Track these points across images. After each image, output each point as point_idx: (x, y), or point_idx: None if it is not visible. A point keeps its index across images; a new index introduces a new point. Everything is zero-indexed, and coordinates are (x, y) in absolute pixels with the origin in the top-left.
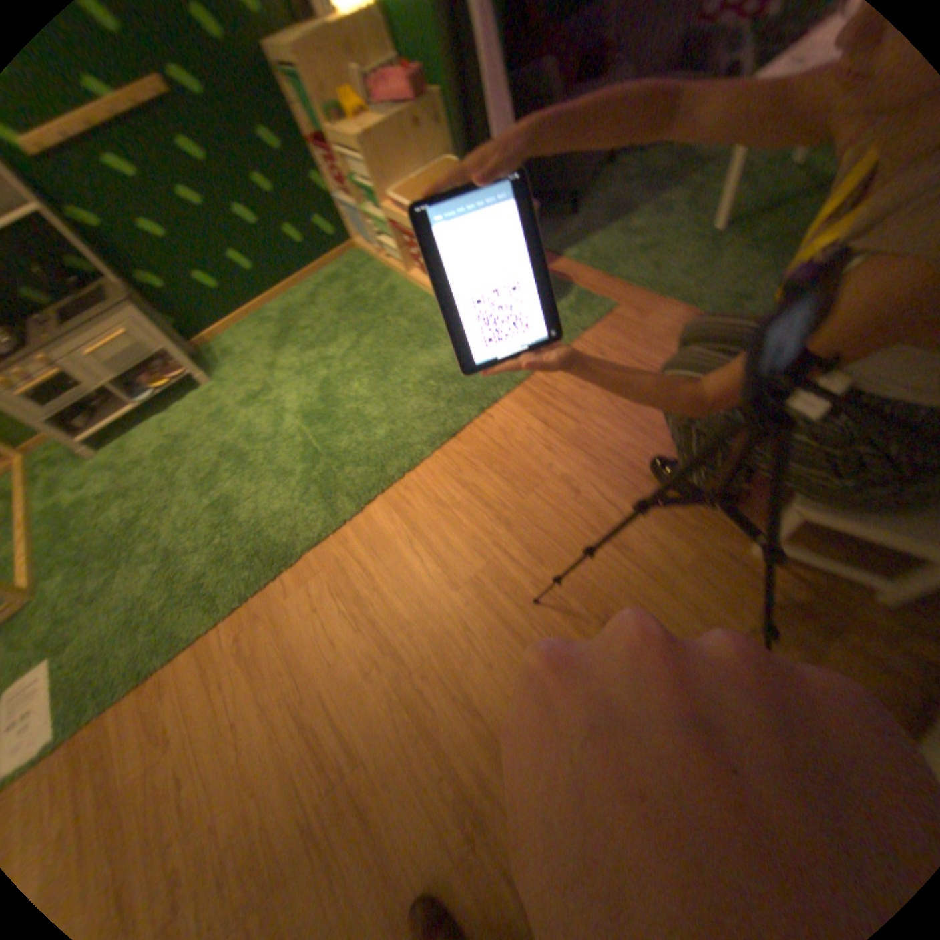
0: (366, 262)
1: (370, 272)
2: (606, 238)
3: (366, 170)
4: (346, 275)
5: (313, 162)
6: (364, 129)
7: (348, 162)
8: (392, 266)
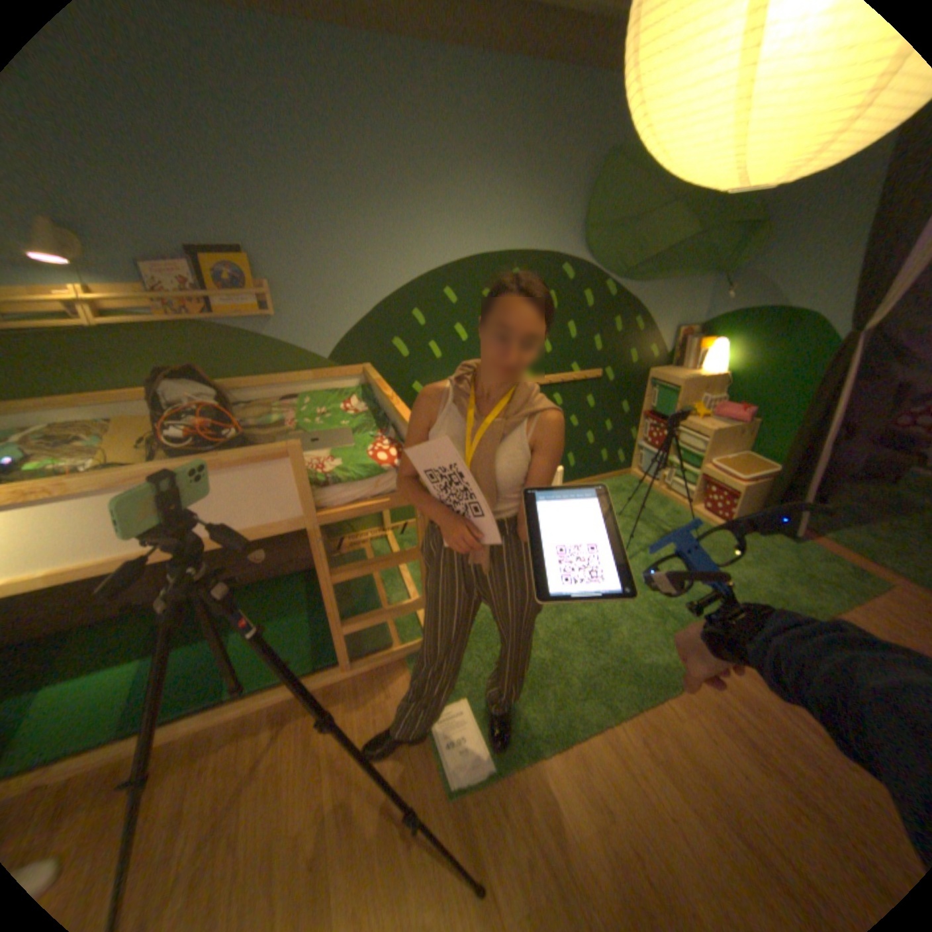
0: (645, 489)
1: (650, 497)
2: (857, 537)
3: (701, 448)
4: (630, 493)
5: (637, 426)
6: (718, 431)
7: (683, 439)
8: (675, 499)
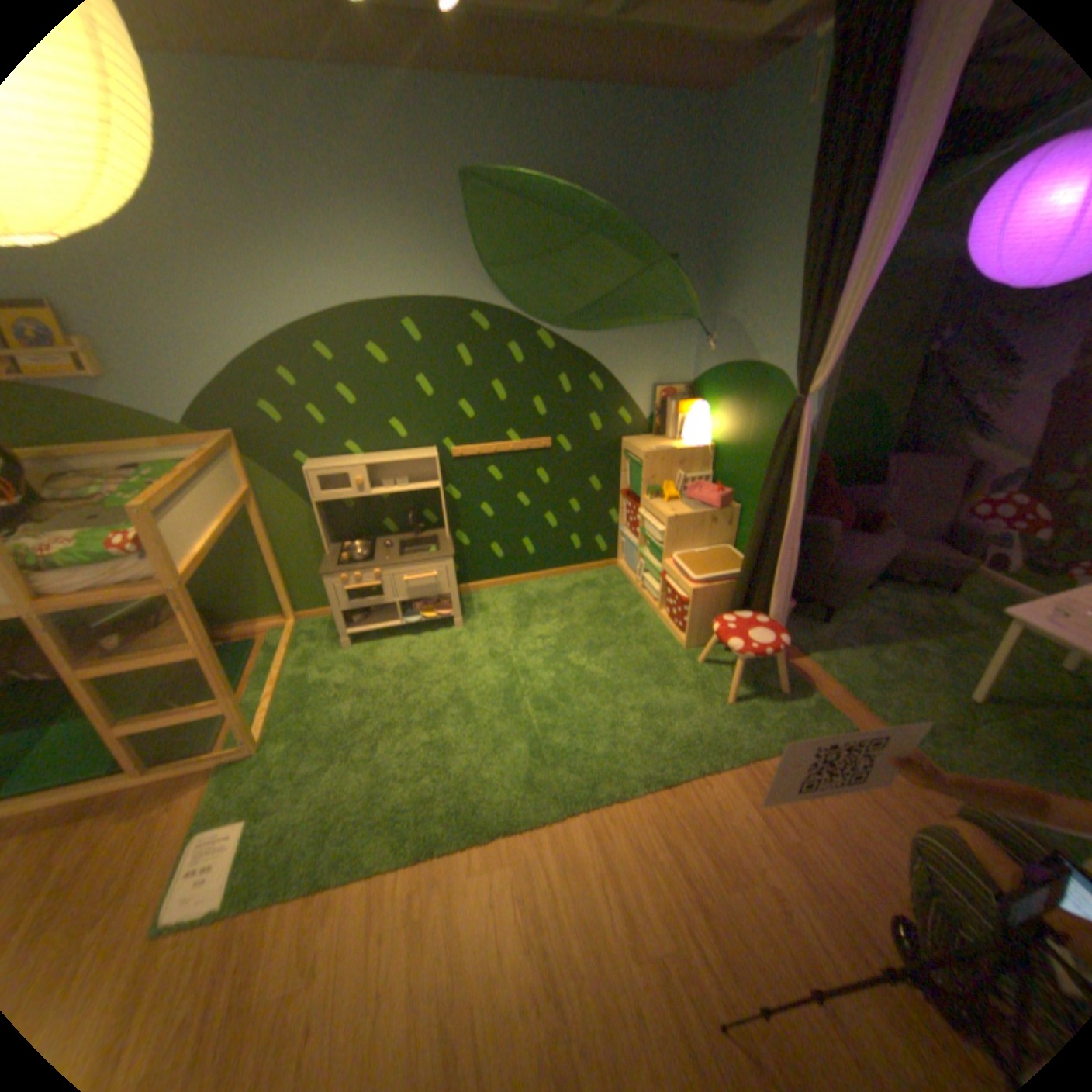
0: (623, 584)
1: (624, 594)
2: (855, 660)
3: (663, 537)
4: (603, 588)
5: (617, 507)
6: (676, 516)
7: (650, 524)
8: (647, 599)
